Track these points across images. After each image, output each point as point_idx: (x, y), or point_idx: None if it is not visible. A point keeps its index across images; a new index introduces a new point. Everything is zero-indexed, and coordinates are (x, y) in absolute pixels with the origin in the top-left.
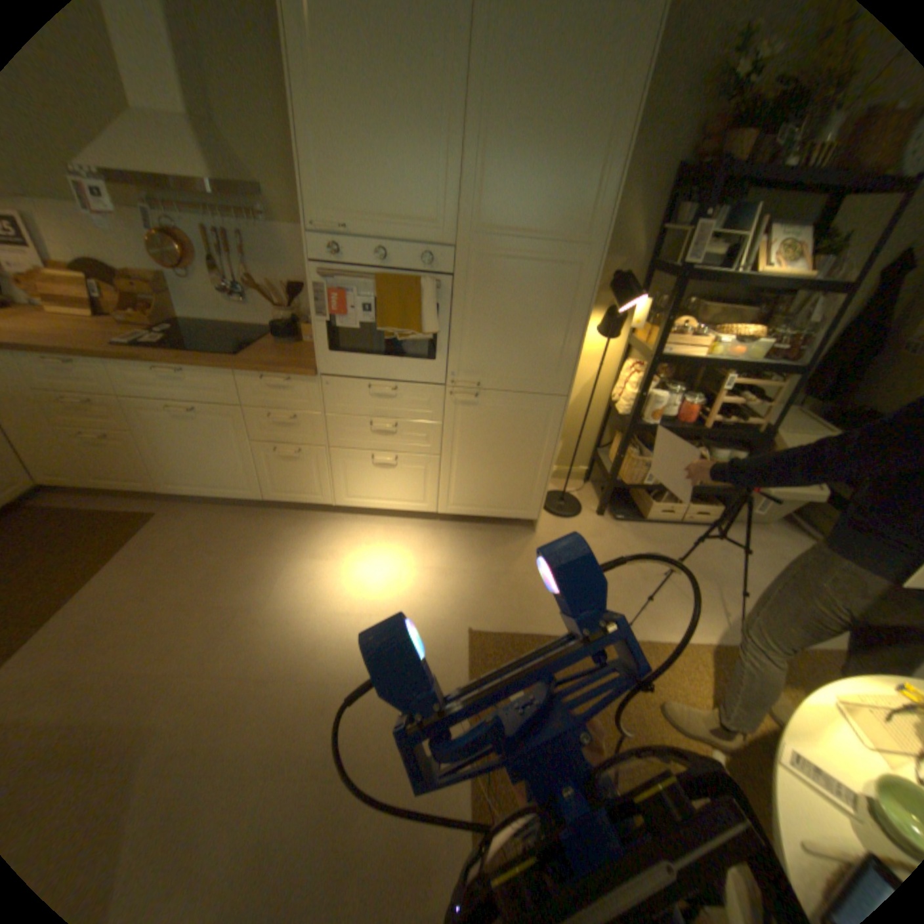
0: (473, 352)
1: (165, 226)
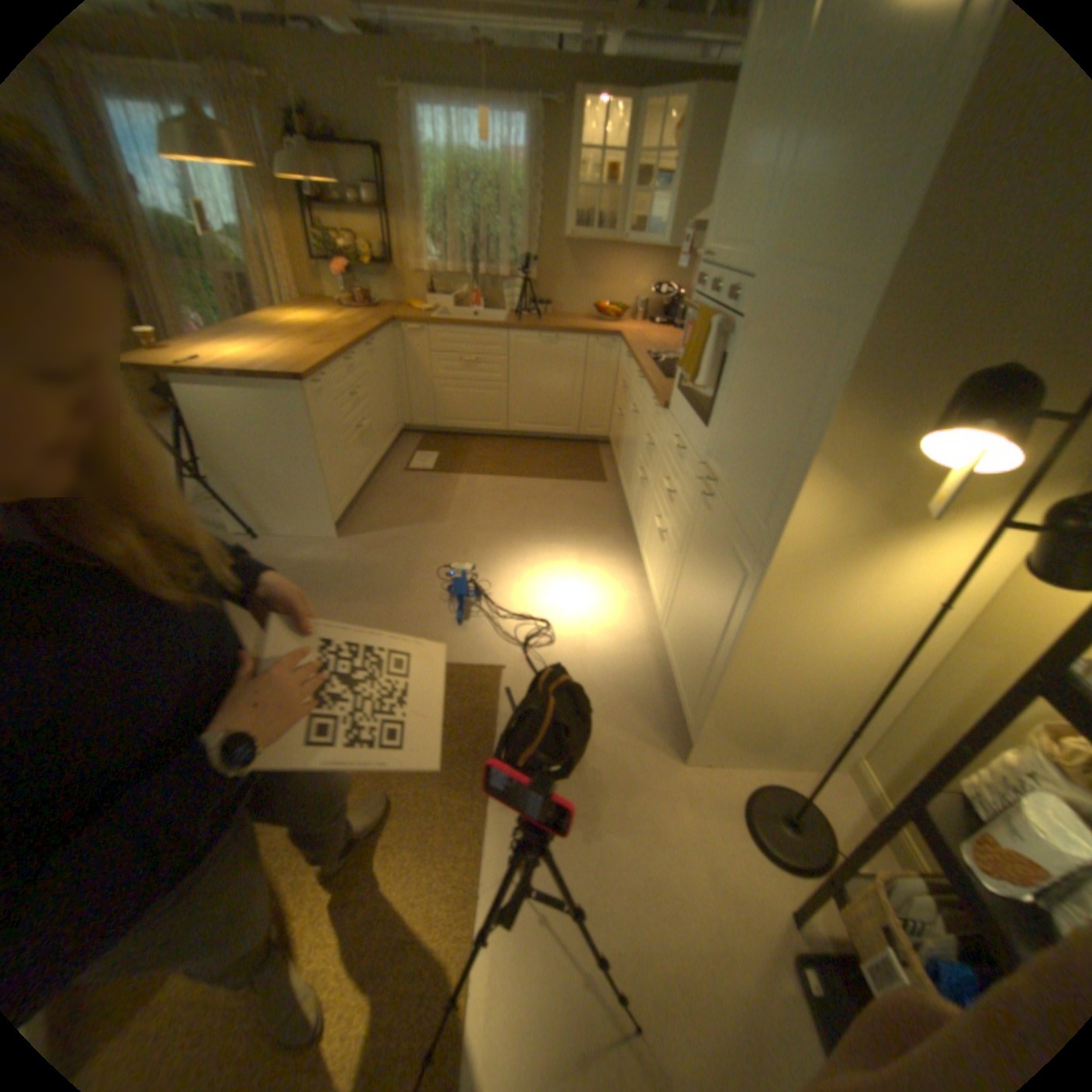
0: (725, 431)
1: None
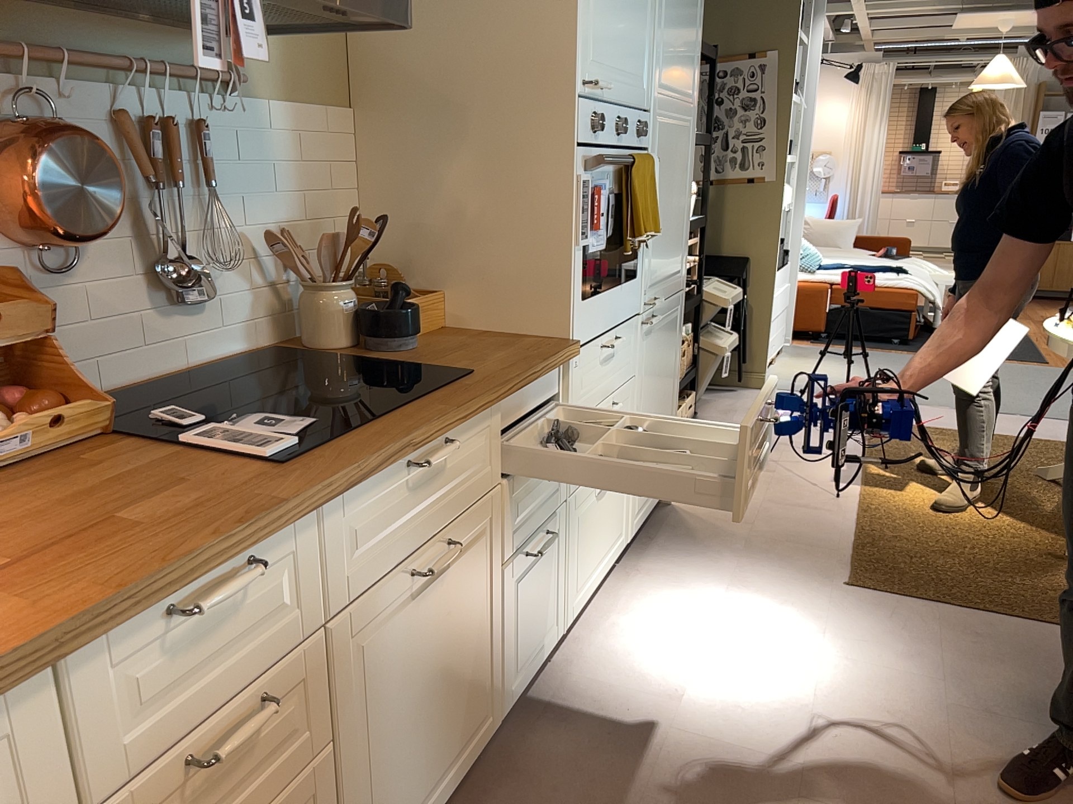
0: (653, 254)
1: (17, 117)
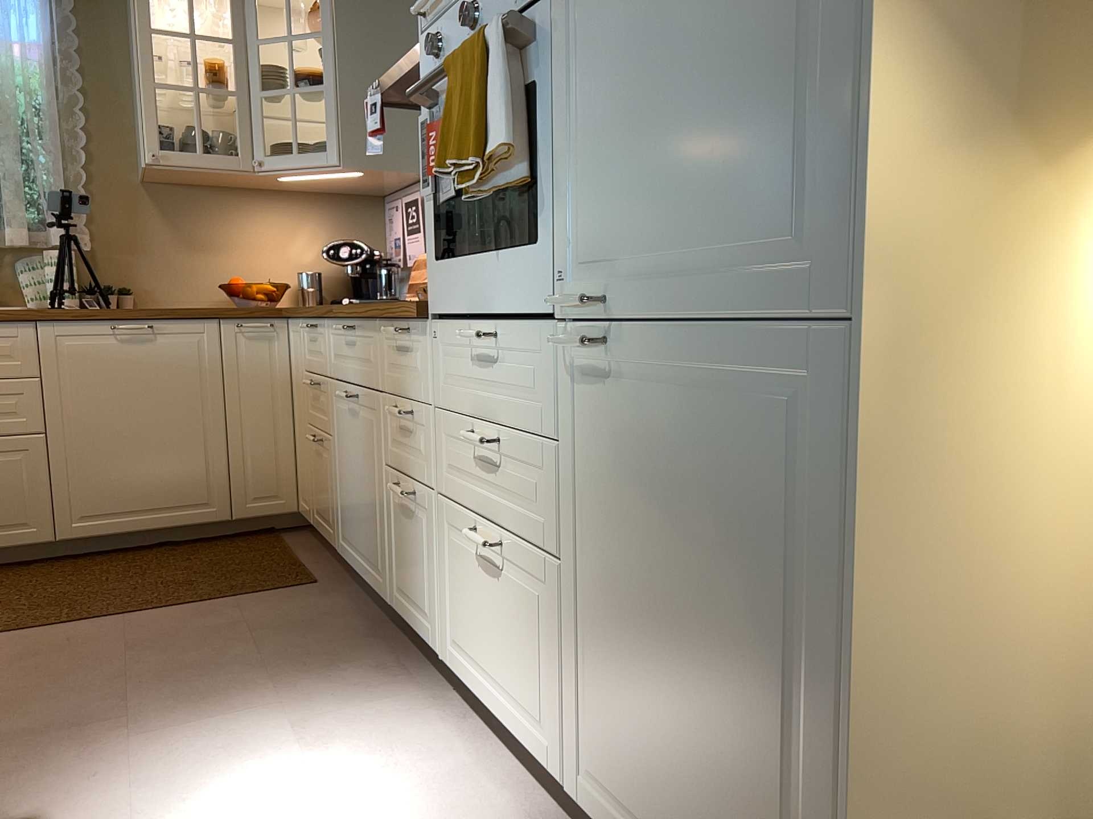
0: (601, 192)
1: None
